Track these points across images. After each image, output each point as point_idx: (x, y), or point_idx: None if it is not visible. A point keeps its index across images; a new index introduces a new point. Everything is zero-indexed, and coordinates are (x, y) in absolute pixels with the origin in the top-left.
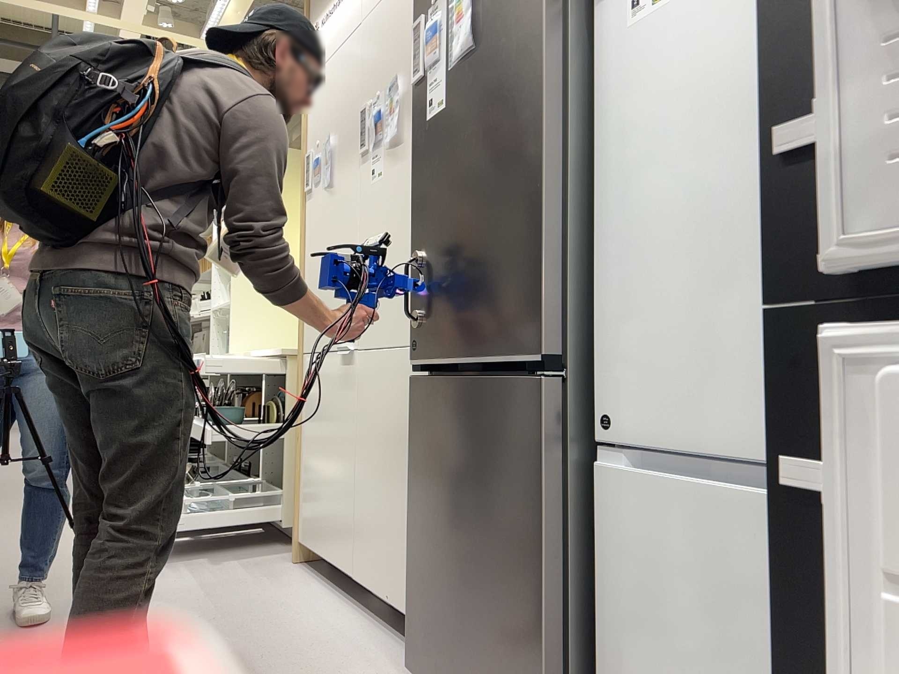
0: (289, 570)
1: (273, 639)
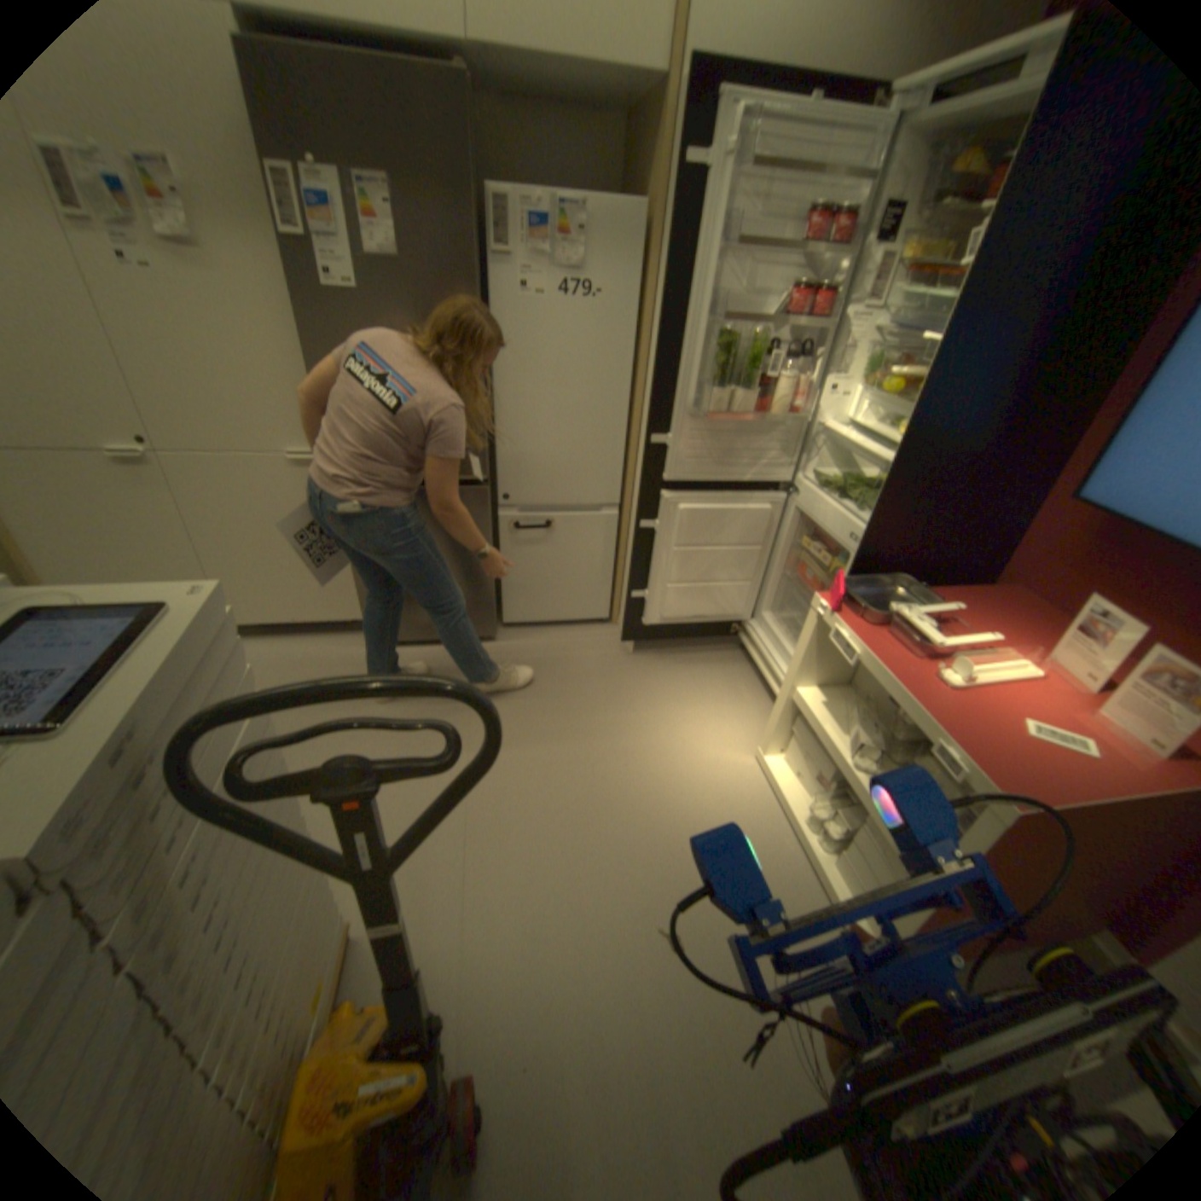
0: None
1: None
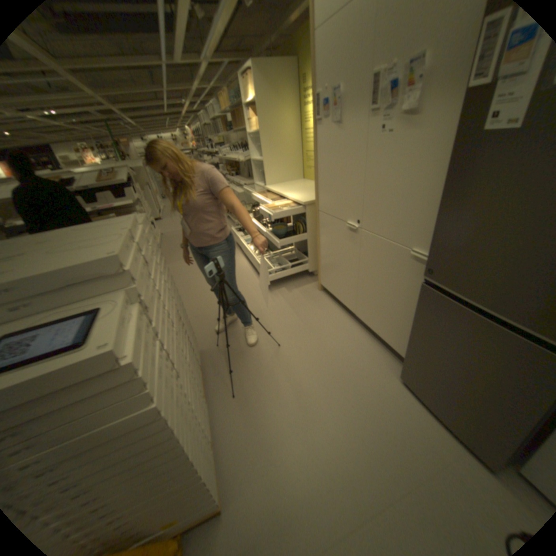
0: (319, 296)
1: (333, 345)
